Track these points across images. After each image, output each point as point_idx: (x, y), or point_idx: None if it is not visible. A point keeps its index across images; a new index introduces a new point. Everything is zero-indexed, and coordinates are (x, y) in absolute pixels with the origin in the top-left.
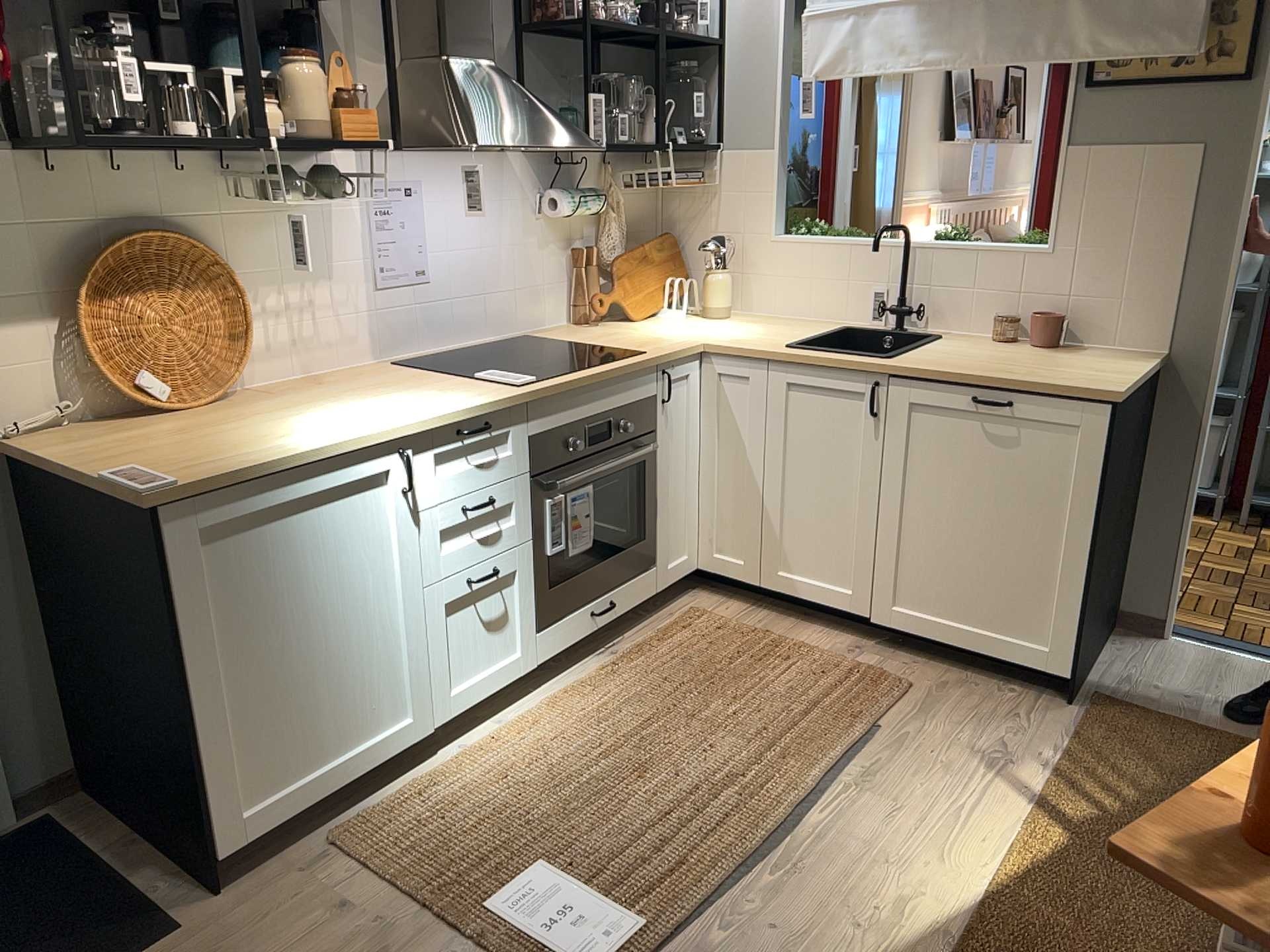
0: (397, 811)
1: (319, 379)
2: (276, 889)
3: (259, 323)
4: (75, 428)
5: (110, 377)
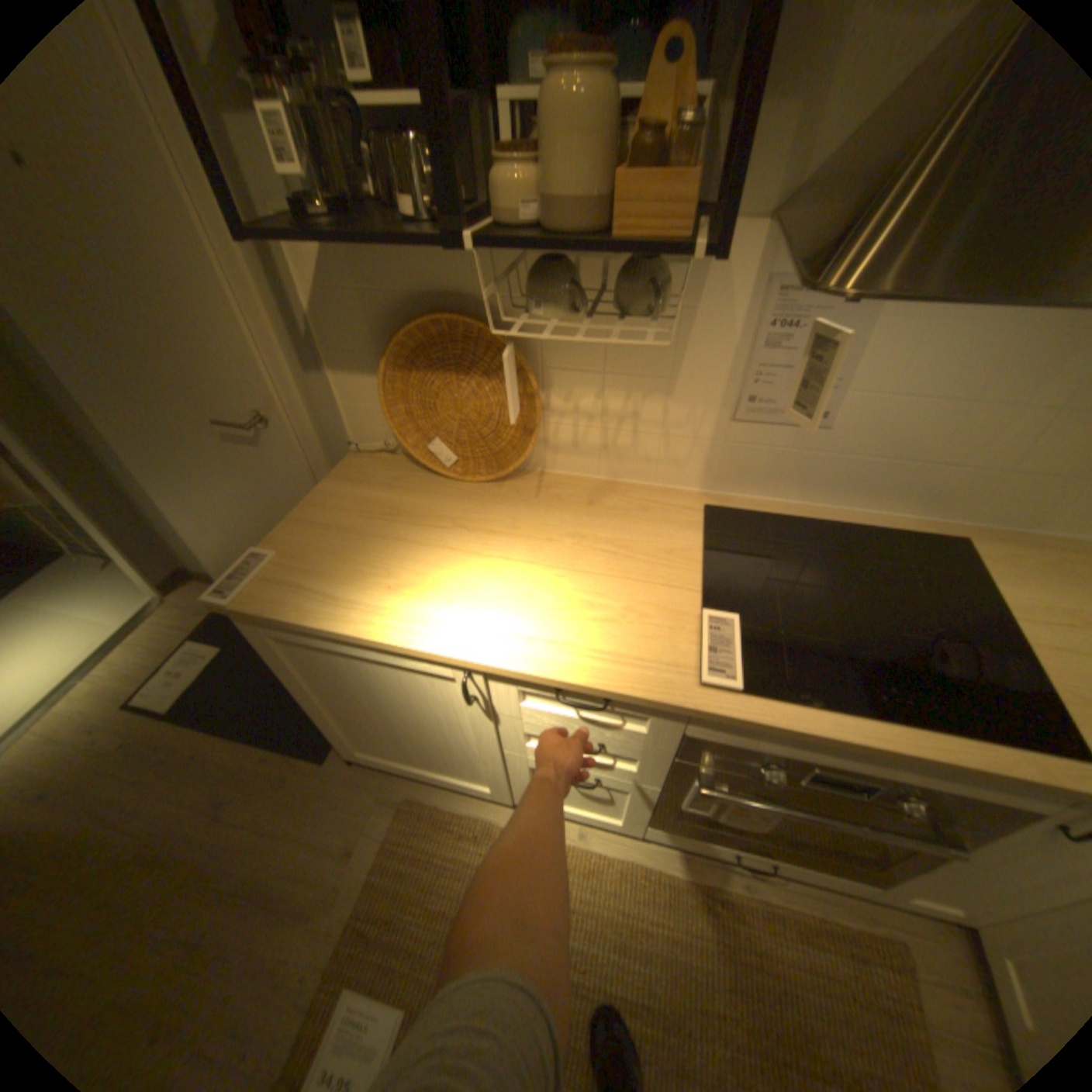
0: (442, 827)
1: (611, 490)
2: (357, 796)
3: (568, 418)
4: (388, 460)
5: (399, 437)
